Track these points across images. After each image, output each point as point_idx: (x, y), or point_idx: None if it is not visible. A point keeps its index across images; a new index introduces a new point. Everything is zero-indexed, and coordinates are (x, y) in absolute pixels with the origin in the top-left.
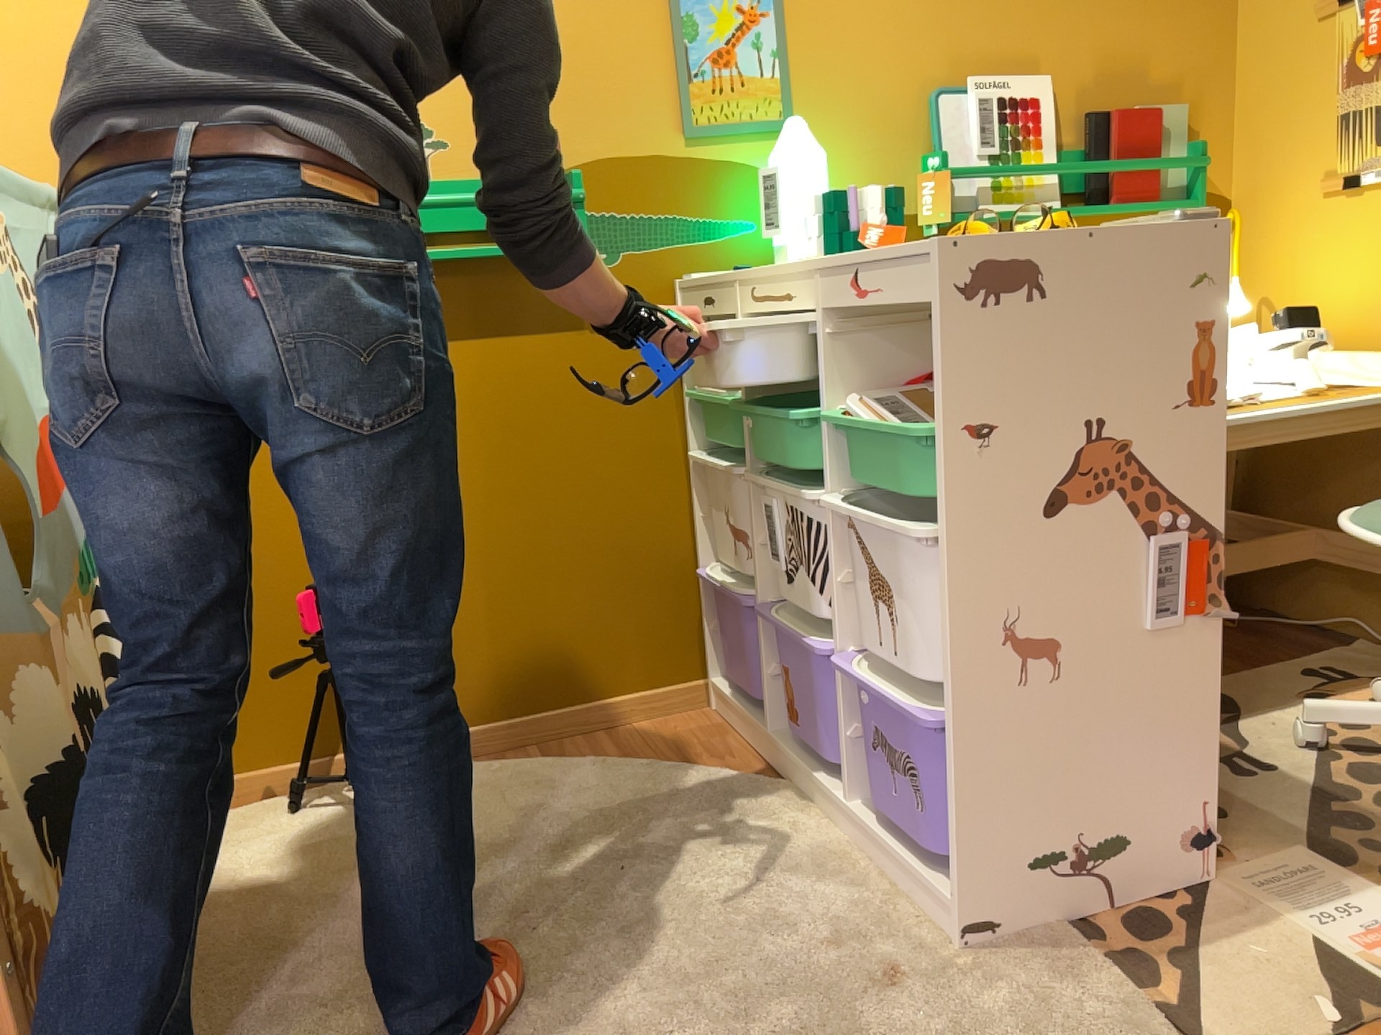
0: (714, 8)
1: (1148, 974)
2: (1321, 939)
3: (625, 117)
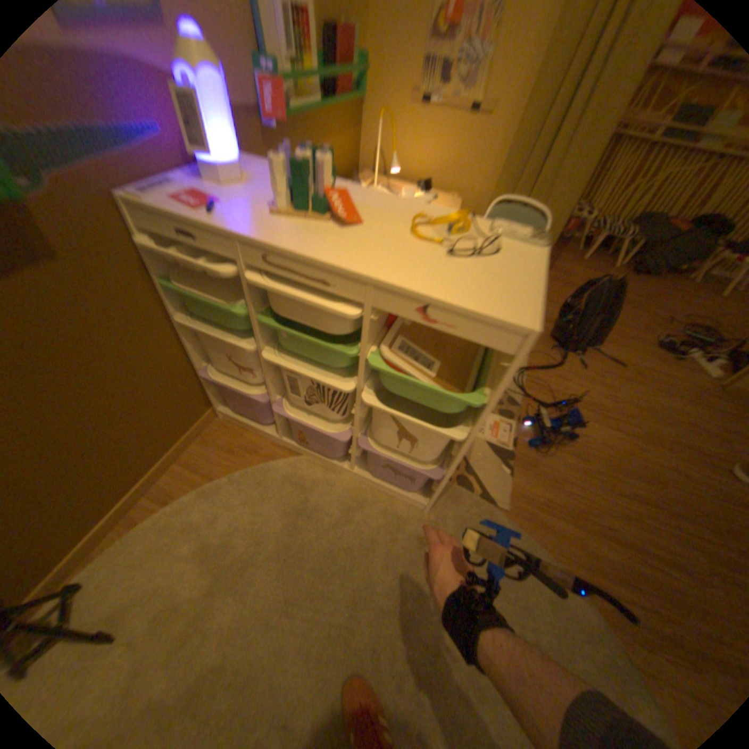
0: None
1: (467, 479)
2: (485, 437)
3: None
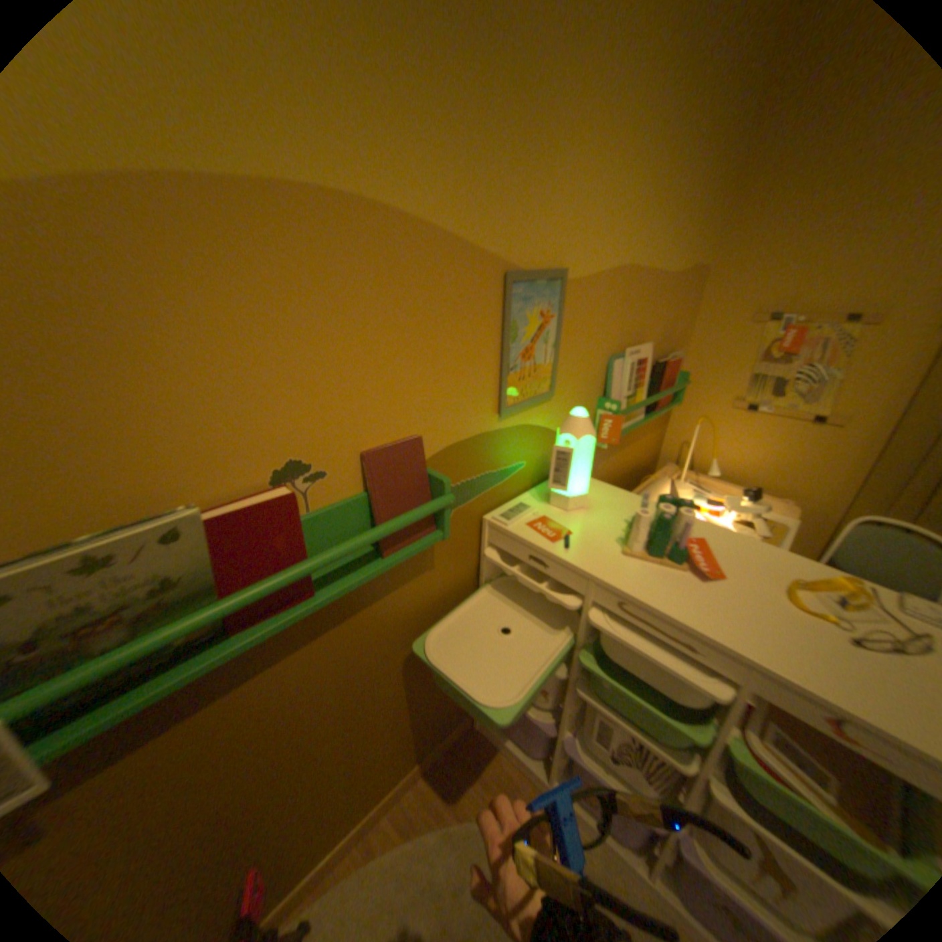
0: (530, 311)
1: None
2: None
3: (466, 409)
